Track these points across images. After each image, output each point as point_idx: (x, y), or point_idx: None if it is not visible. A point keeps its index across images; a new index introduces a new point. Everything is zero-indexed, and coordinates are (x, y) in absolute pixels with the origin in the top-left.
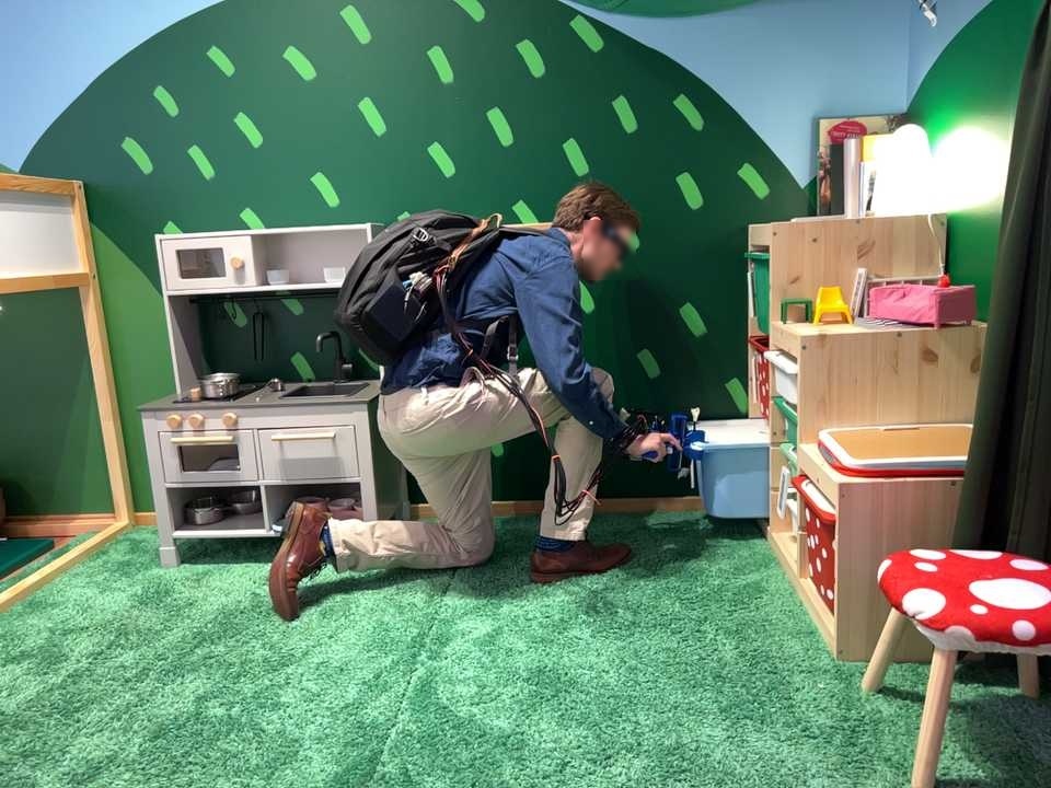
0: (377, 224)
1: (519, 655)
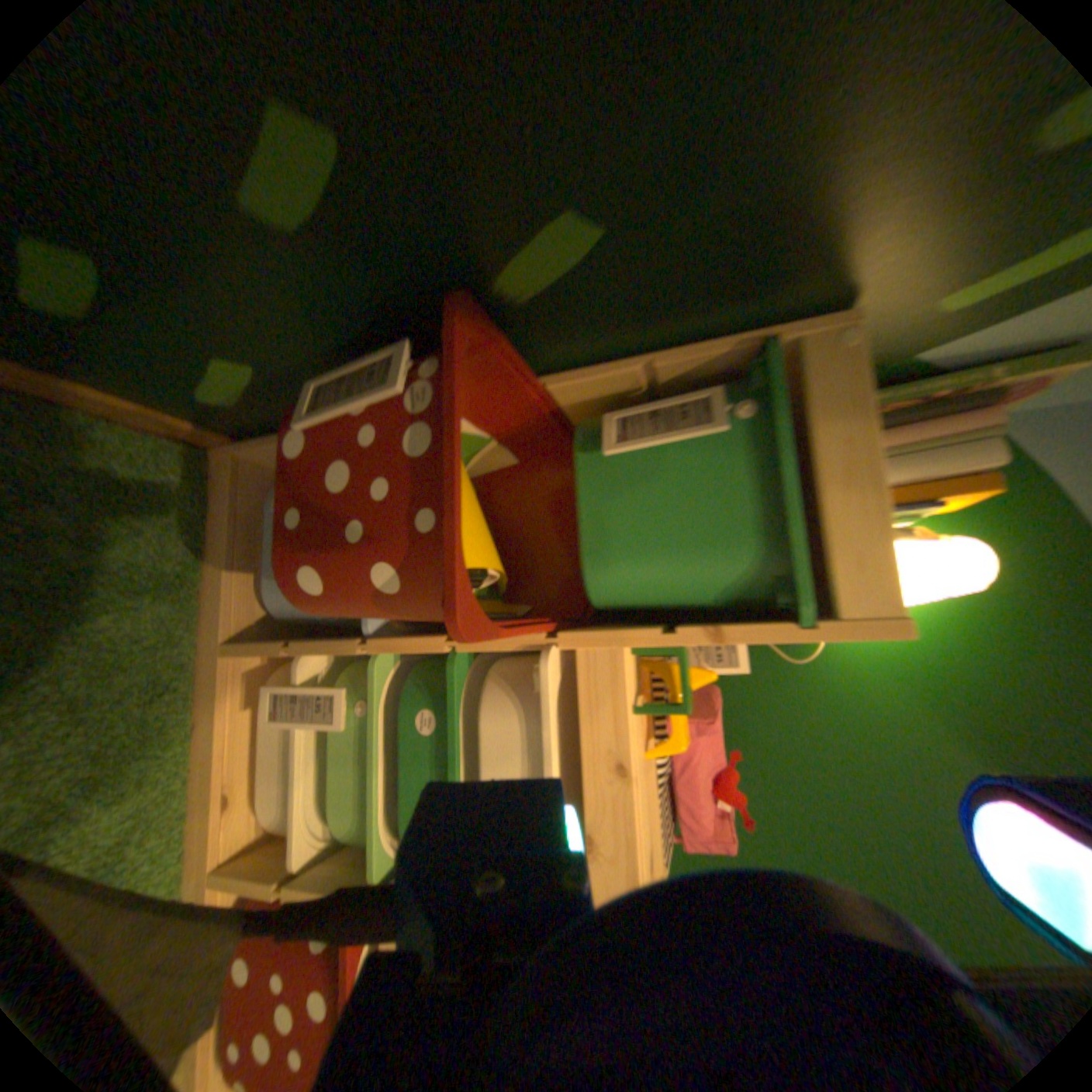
0: None
1: None
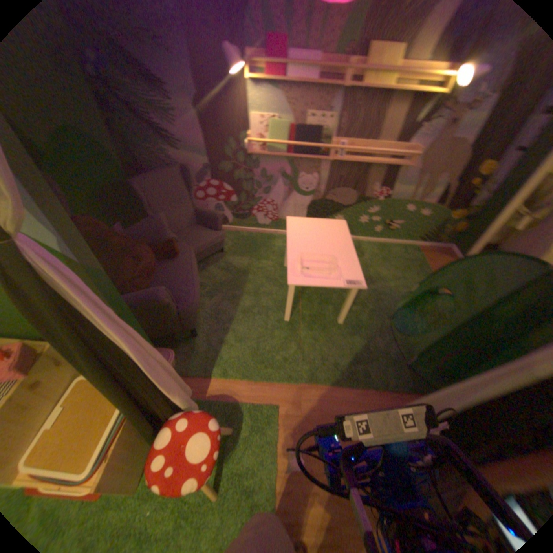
0: None
1: None
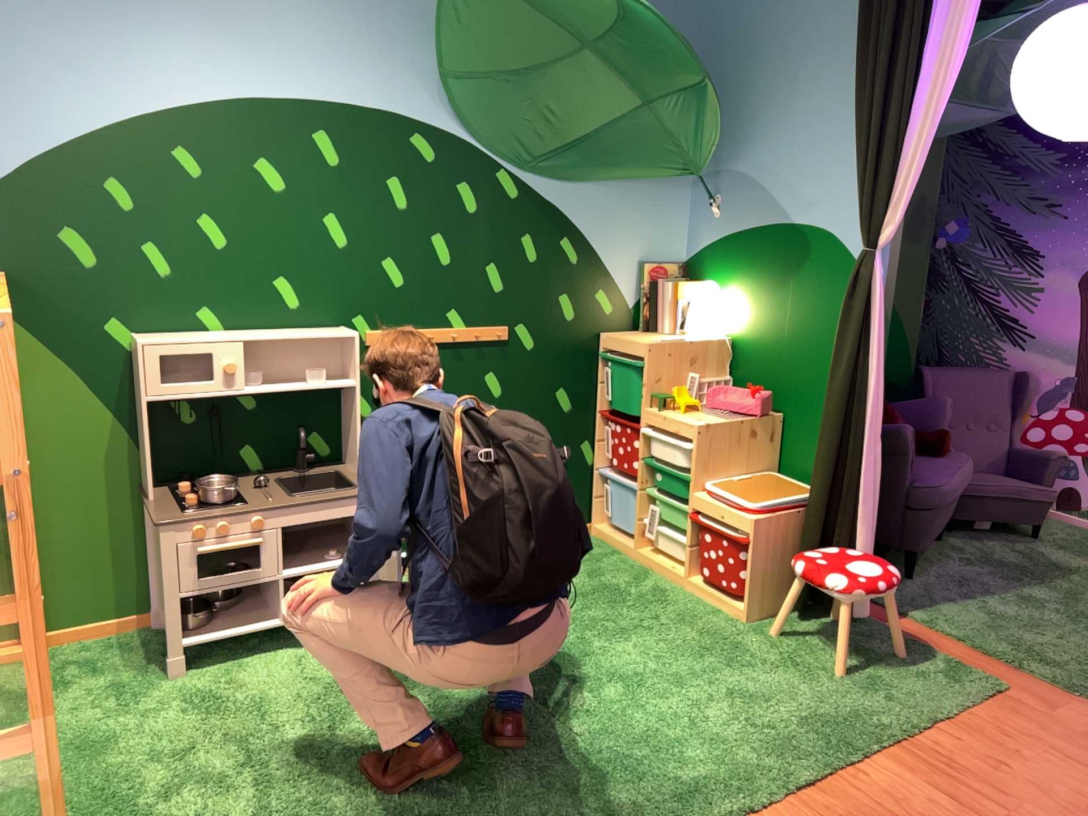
0: (348, 330)
1: (578, 659)
